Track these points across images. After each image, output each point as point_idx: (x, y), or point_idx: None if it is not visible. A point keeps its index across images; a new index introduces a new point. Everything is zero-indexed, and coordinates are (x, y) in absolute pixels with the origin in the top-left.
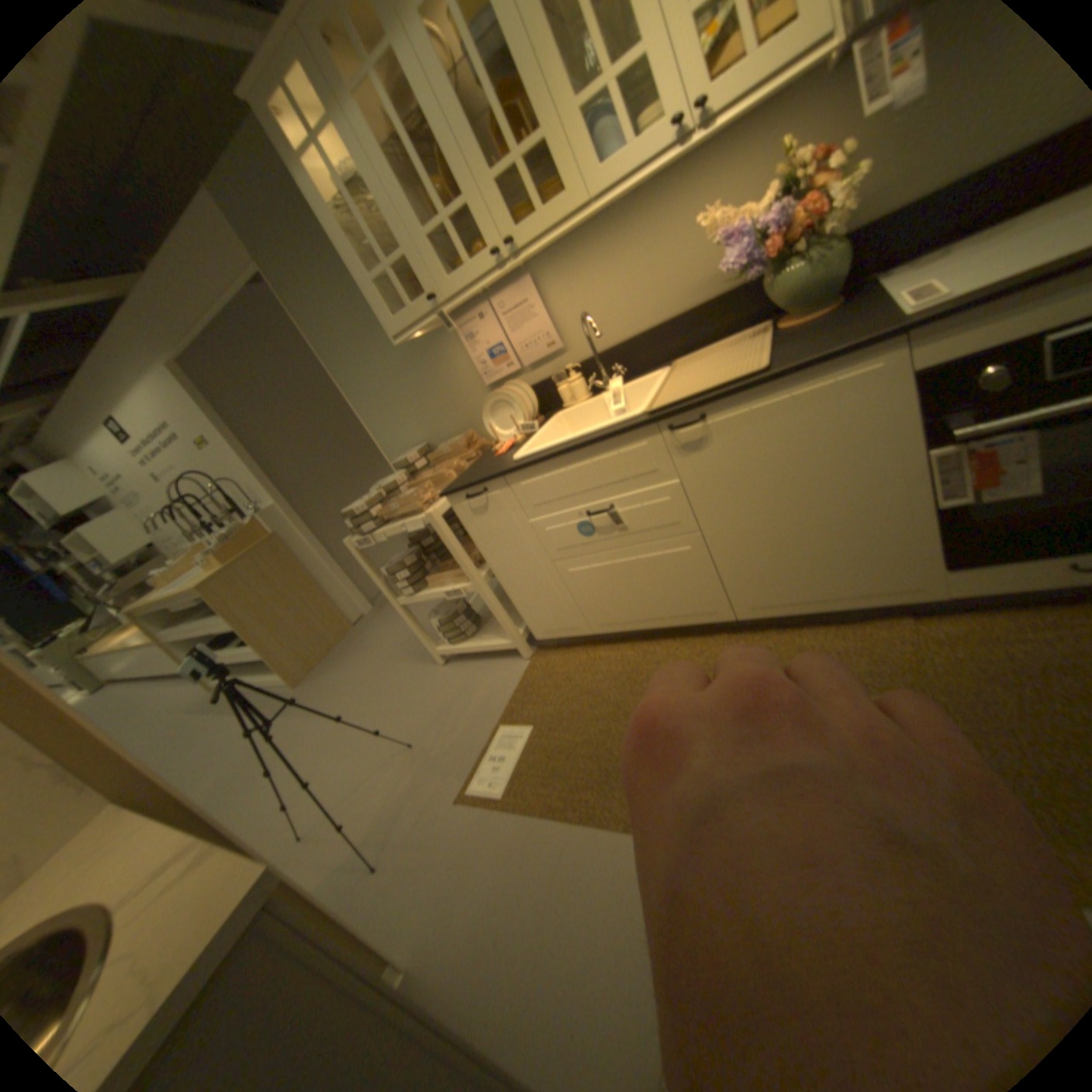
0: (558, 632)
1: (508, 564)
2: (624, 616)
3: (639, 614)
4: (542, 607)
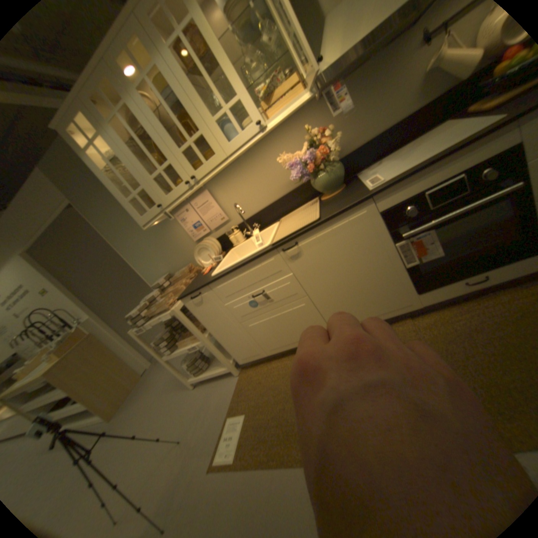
0: (250, 359)
1: (218, 329)
2: (281, 344)
3: (288, 342)
4: (239, 348)
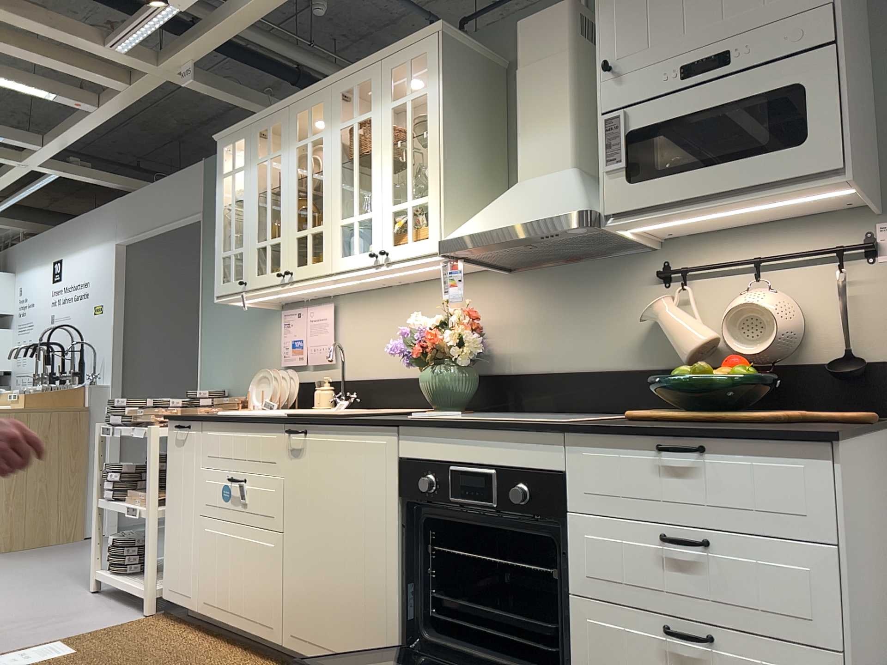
0: (176, 597)
1: (175, 503)
2: (219, 601)
3: (228, 605)
4: (177, 562)
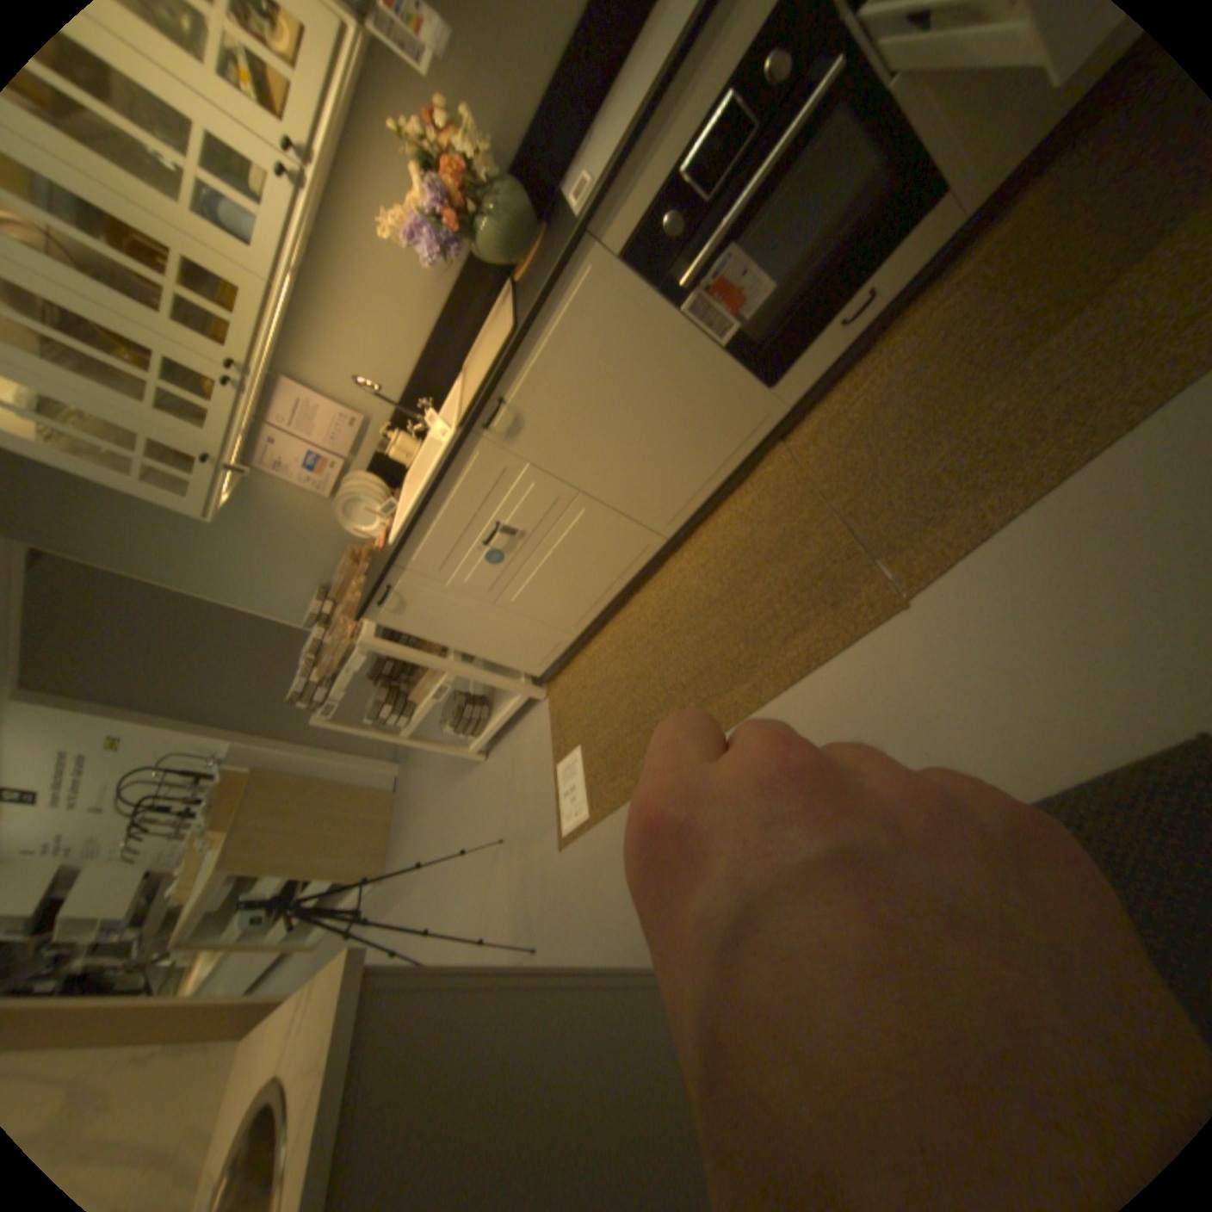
0: (551, 658)
1: (464, 634)
2: (588, 604)
3: (598, 593)
4: (522, 648)
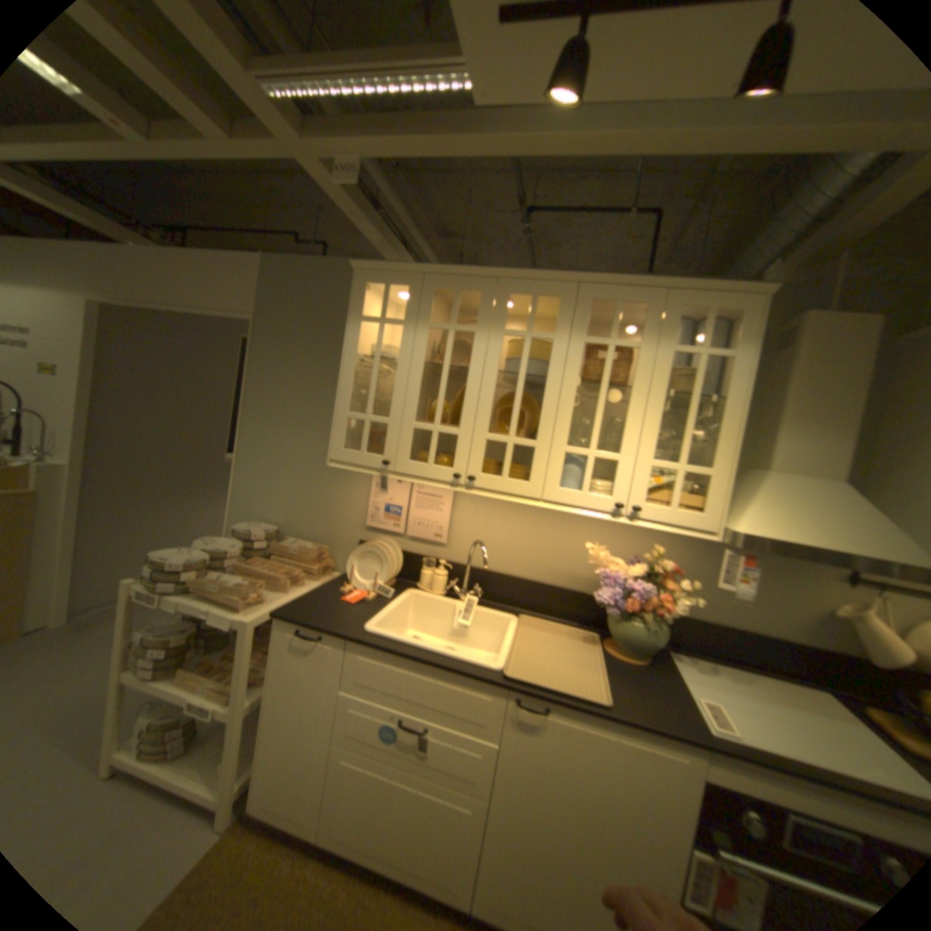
0: (276, 819)
1: (282, 717)
2: (360, 844)
3: (378, 851)
4: (281, 783)
